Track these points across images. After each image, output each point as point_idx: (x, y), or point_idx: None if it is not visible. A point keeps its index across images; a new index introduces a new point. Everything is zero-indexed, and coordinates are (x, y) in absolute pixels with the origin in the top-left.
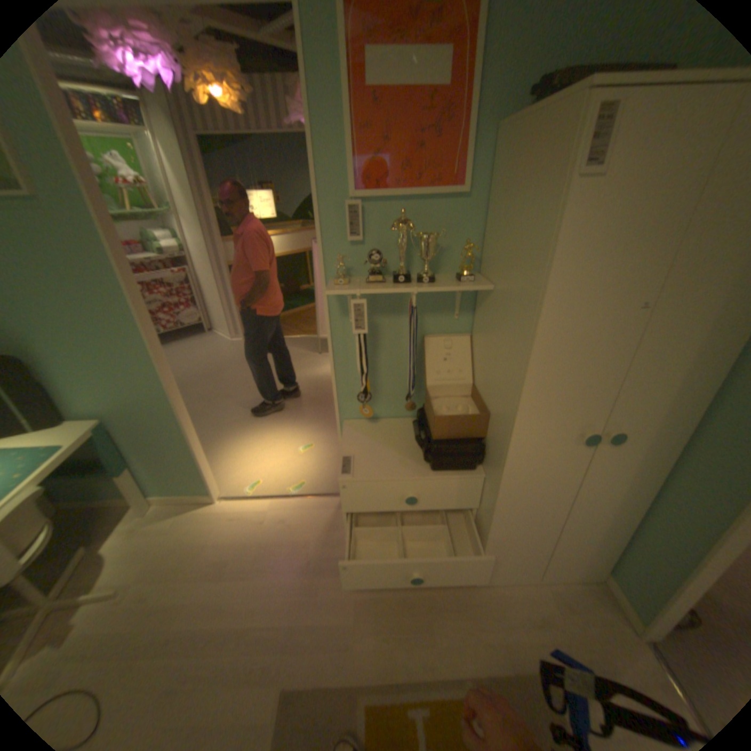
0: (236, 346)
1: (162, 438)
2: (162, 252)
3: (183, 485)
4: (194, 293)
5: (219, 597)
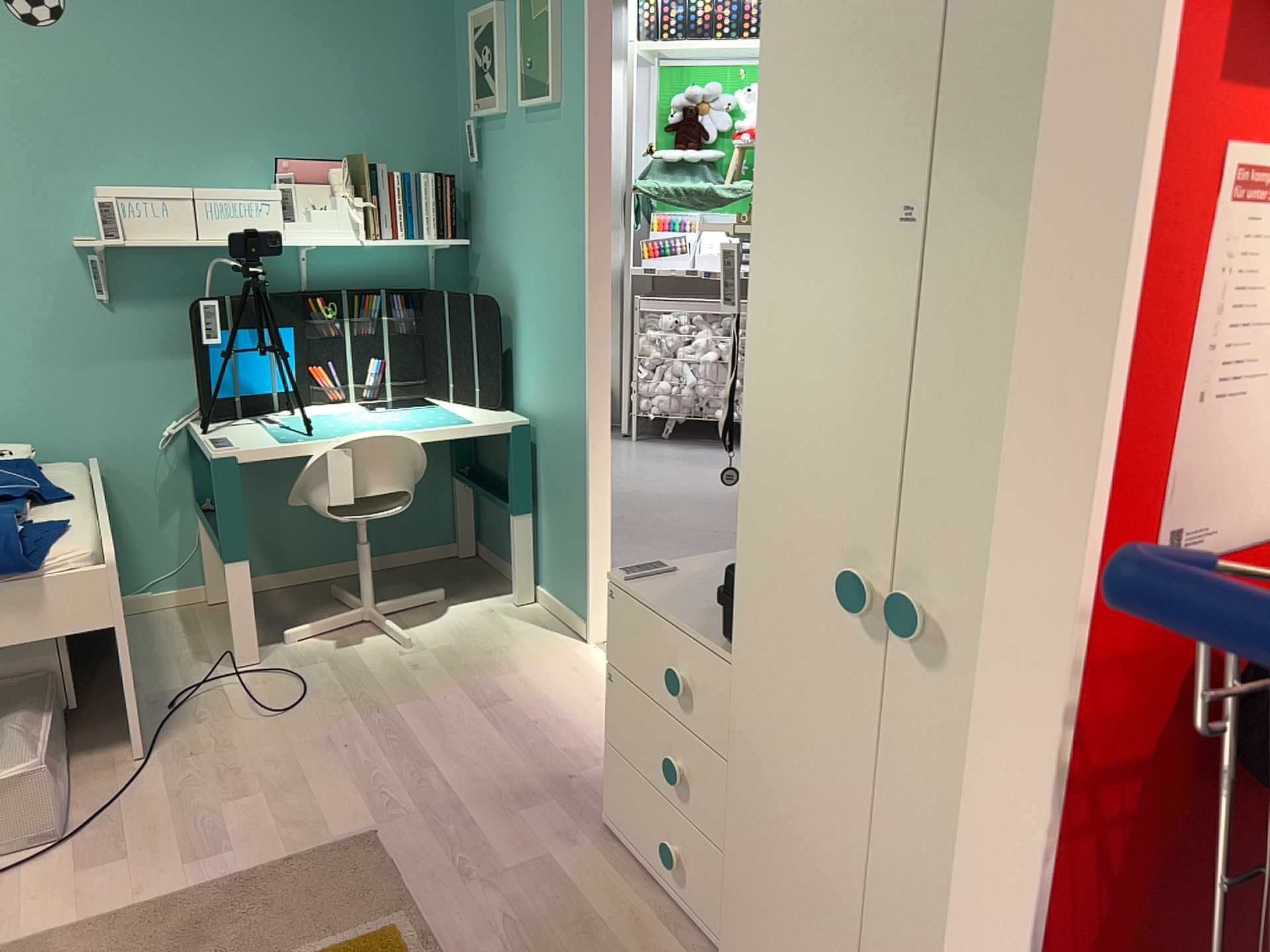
0: None
1: (571, 479)
2: None
3: (572, 583)
4: None
5: (460, 719)
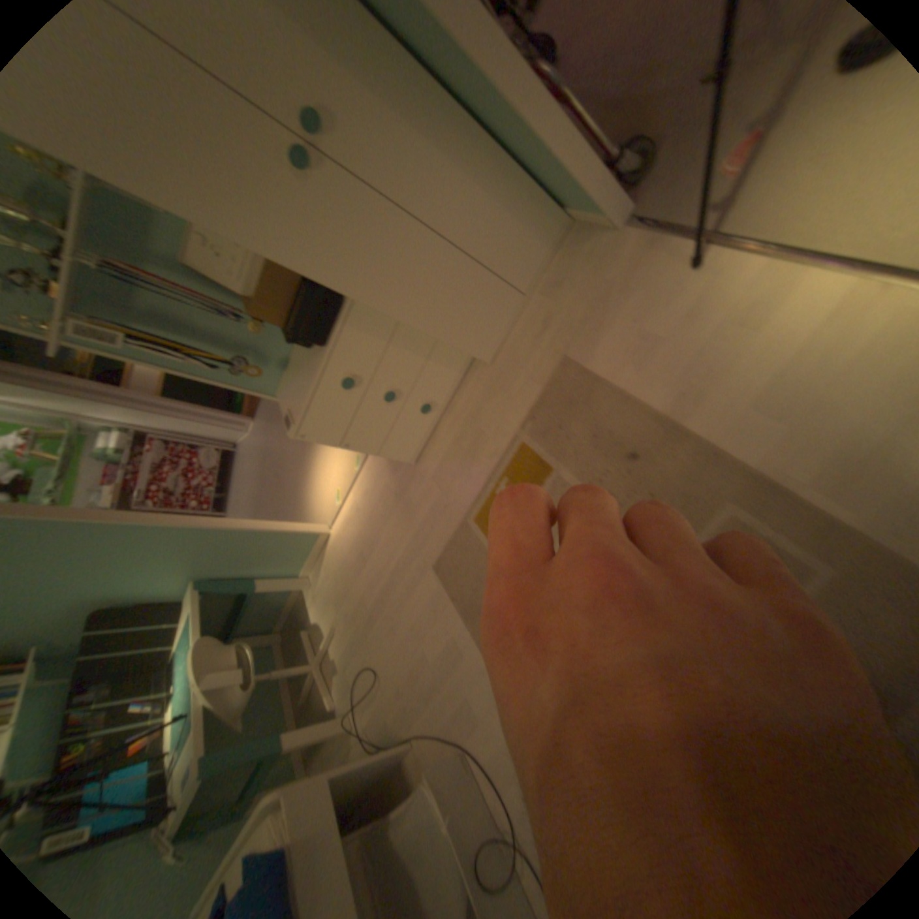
0: (252, 428)
1: (231, 543)
2: (117, 446)
3: (294, 544)
4: (180, 438)
5: (370, 565)
